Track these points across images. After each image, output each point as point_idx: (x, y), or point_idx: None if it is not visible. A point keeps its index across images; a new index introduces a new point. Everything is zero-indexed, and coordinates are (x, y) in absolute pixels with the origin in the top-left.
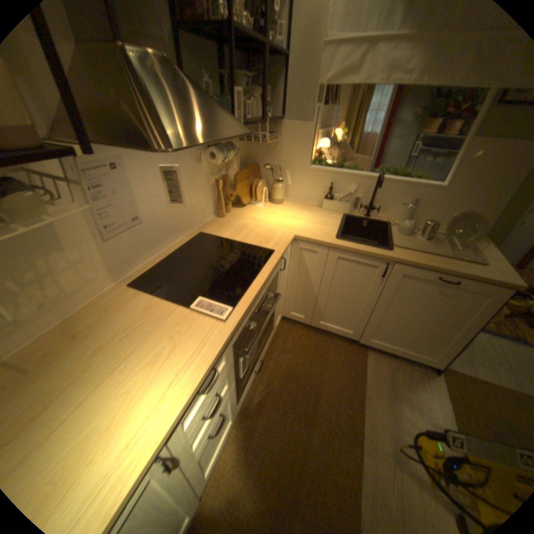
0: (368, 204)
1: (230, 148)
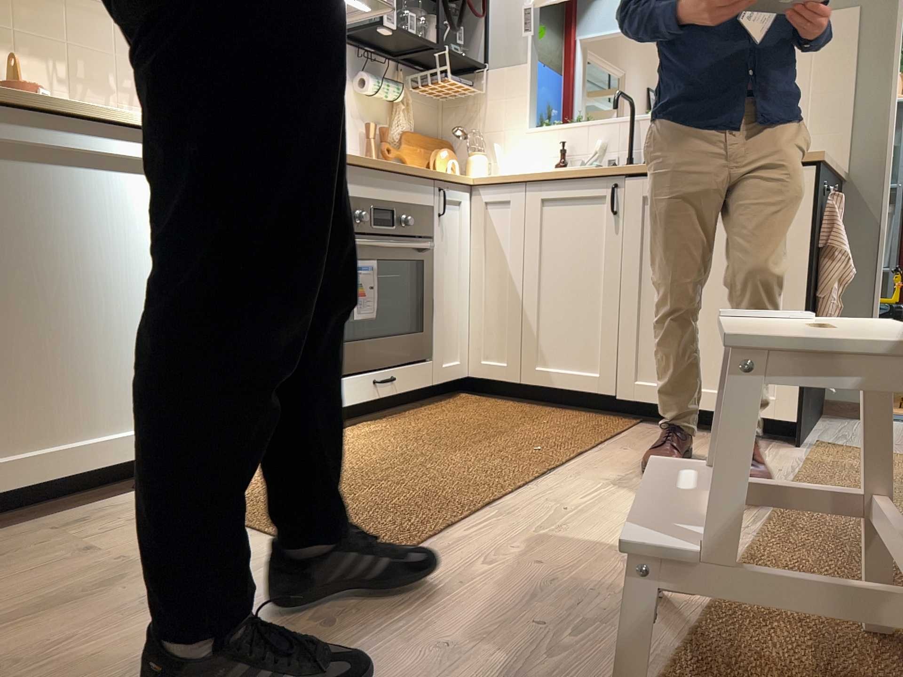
0: (628, 160)
1: (394, 83)
